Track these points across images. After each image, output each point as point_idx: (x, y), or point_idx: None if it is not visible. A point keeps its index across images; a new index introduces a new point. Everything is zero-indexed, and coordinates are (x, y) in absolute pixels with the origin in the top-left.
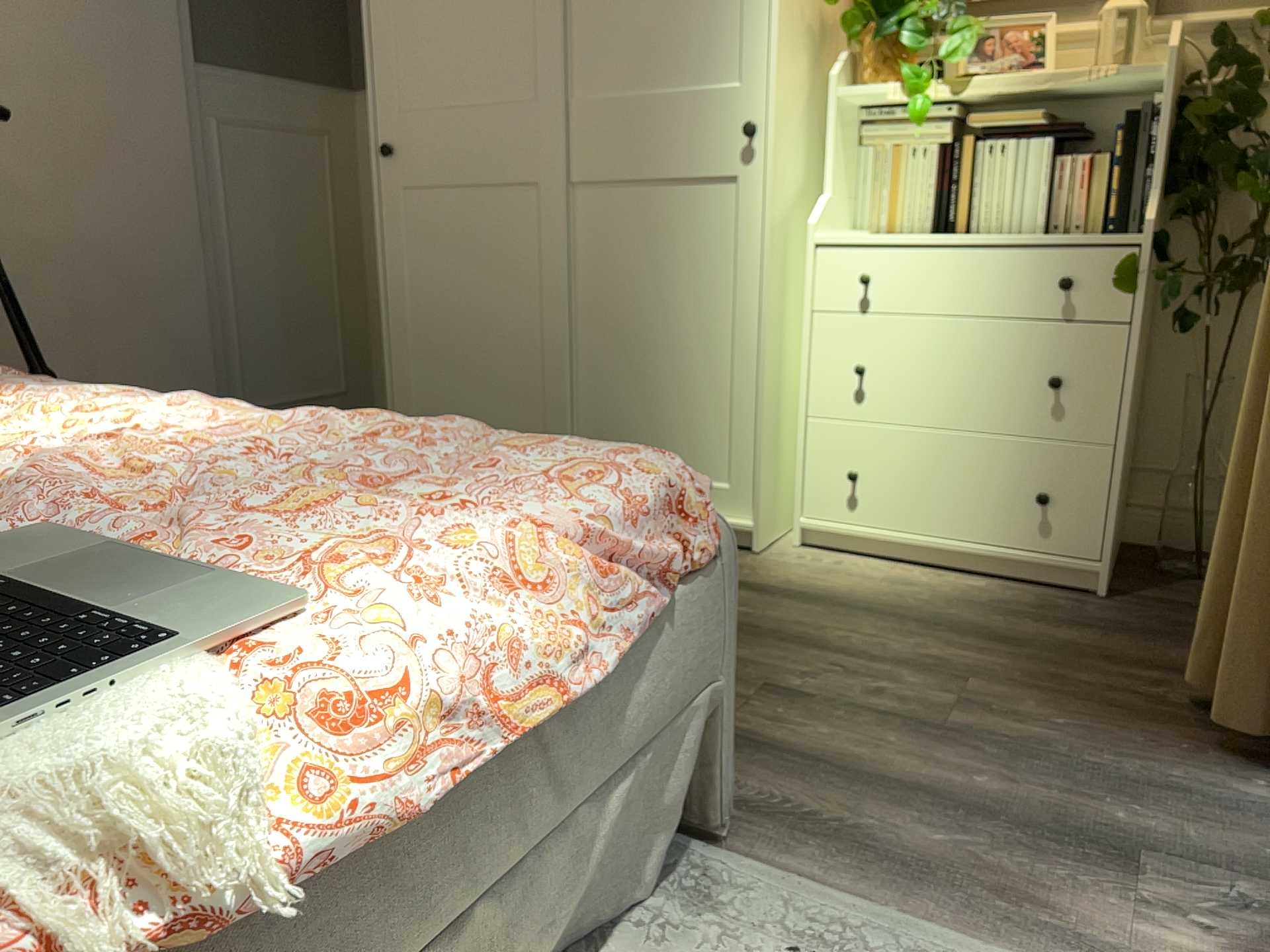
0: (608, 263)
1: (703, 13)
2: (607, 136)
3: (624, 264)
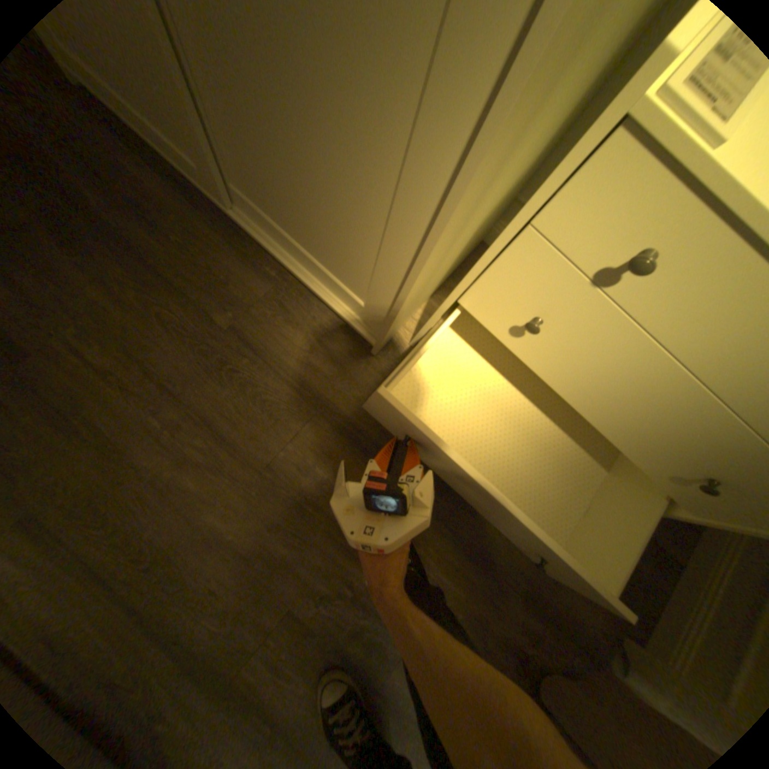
0: None
1: None
2: None
3: None
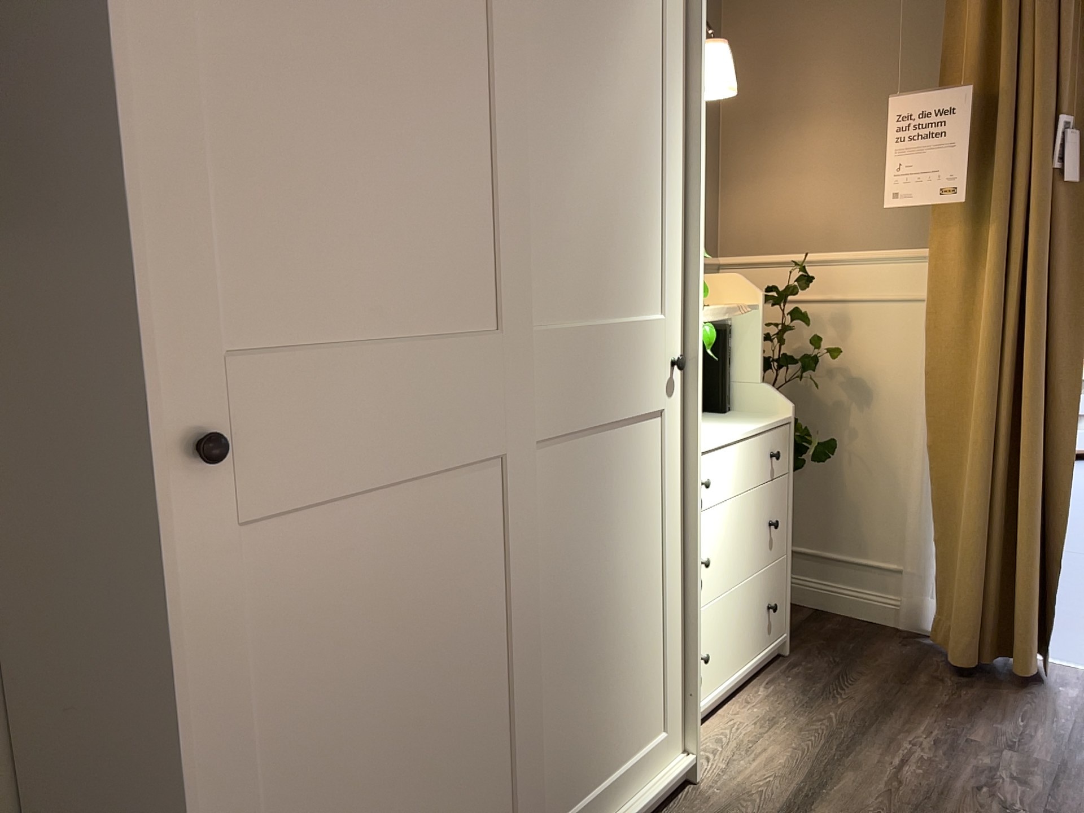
0: (566, 530)
1: (634, 251)
2: (568, 379)
3: (581, 524)
